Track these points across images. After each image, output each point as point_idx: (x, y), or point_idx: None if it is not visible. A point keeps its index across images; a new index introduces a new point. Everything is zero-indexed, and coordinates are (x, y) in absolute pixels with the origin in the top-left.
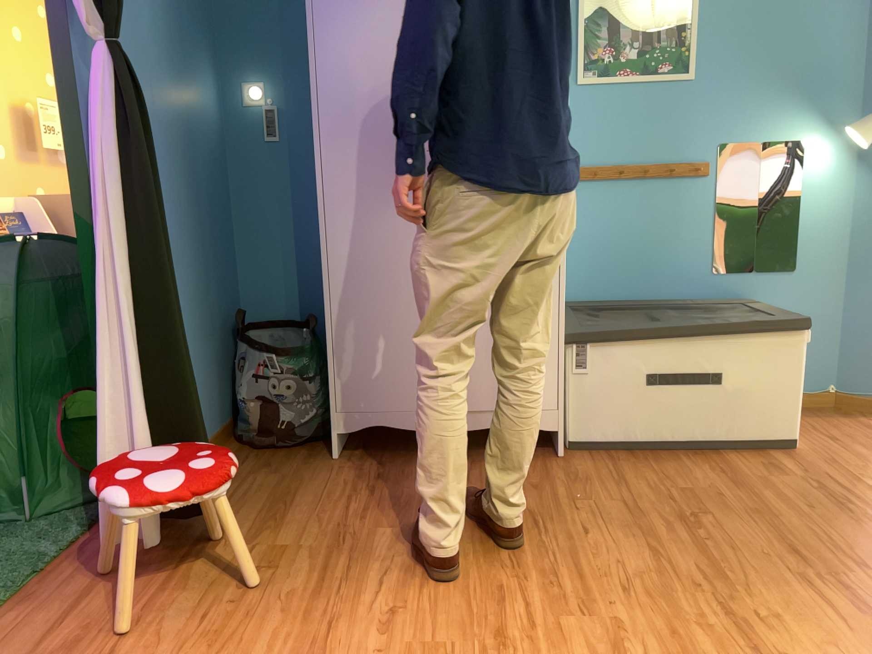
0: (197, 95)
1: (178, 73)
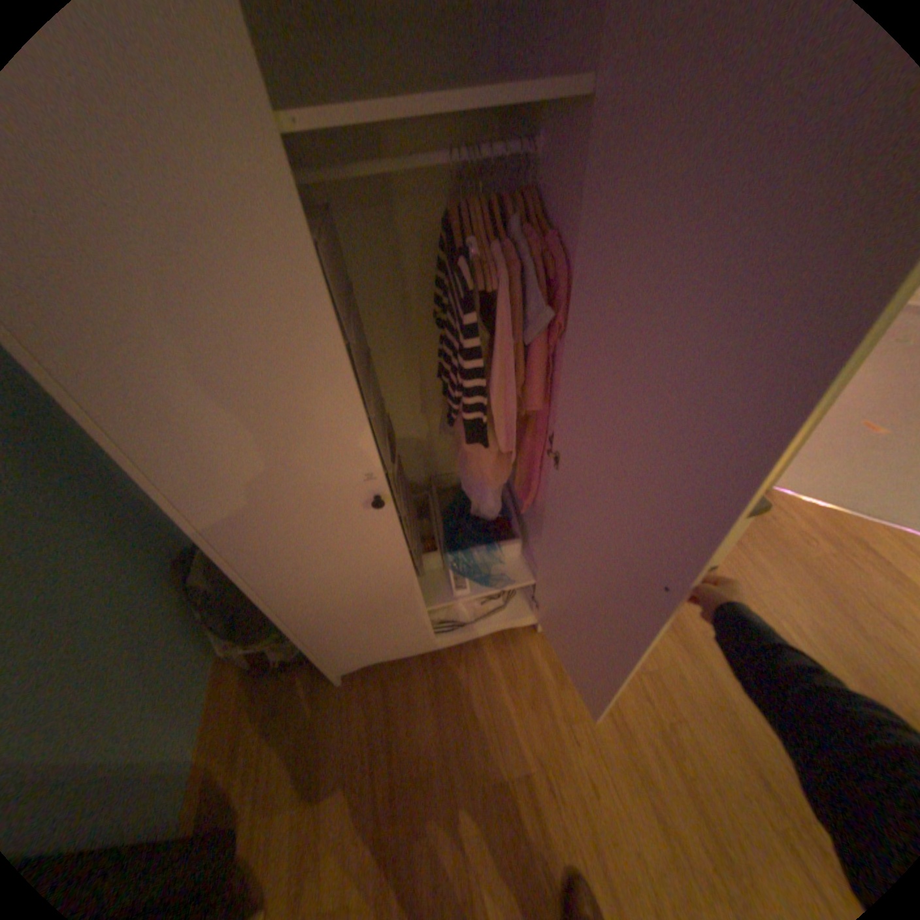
0: None
1: None
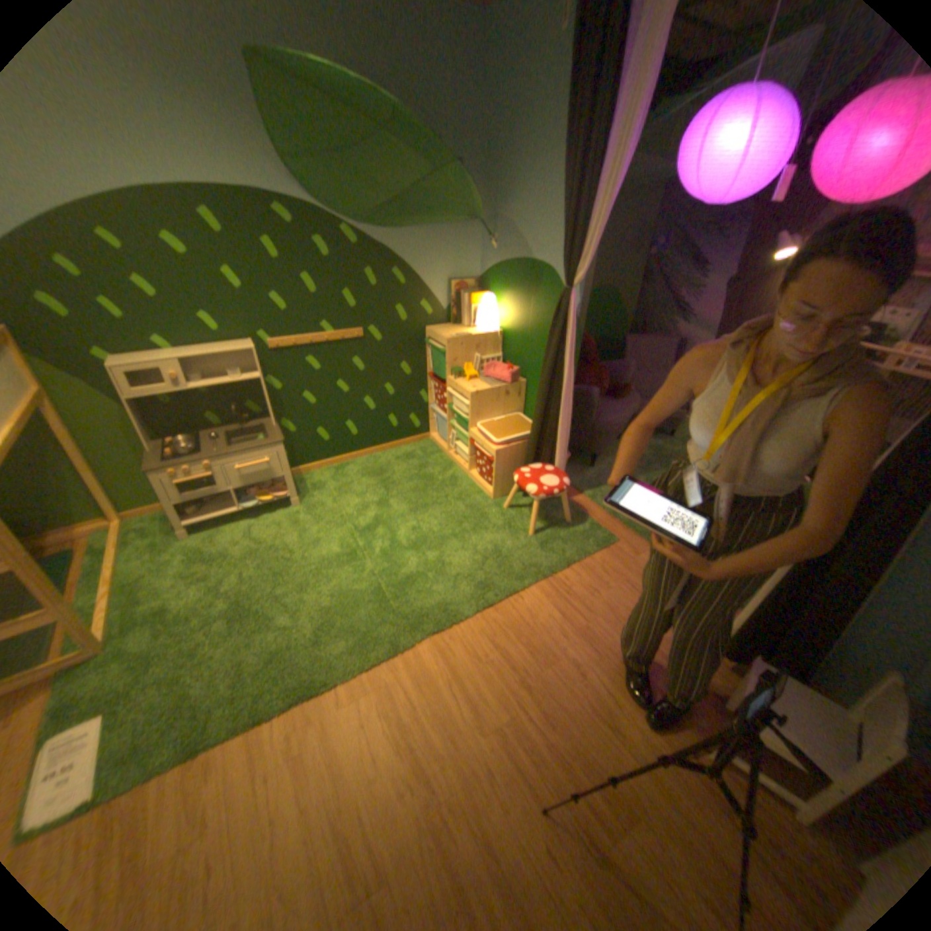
0: None
1: None
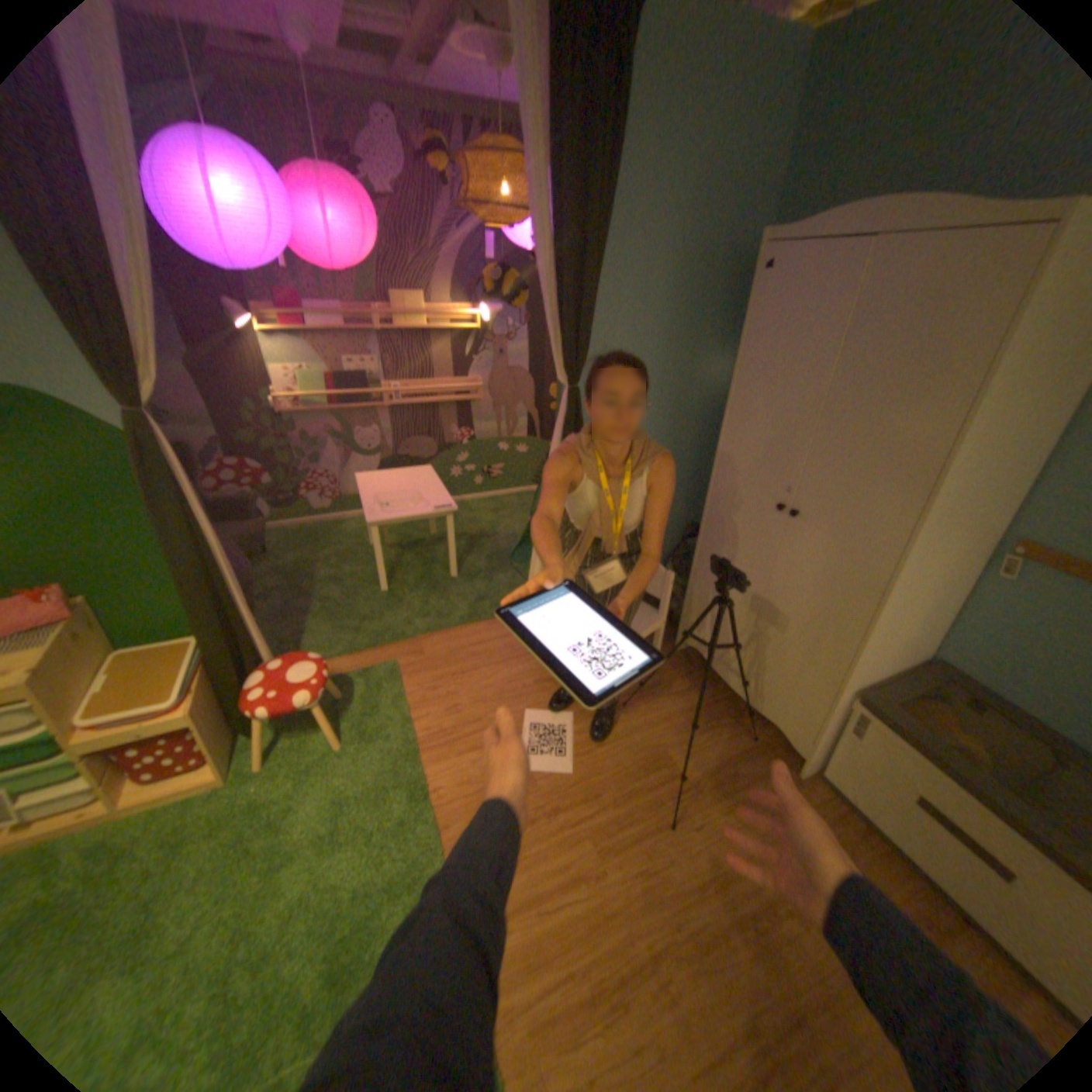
0: (698, 380)
1: (676, 371)
